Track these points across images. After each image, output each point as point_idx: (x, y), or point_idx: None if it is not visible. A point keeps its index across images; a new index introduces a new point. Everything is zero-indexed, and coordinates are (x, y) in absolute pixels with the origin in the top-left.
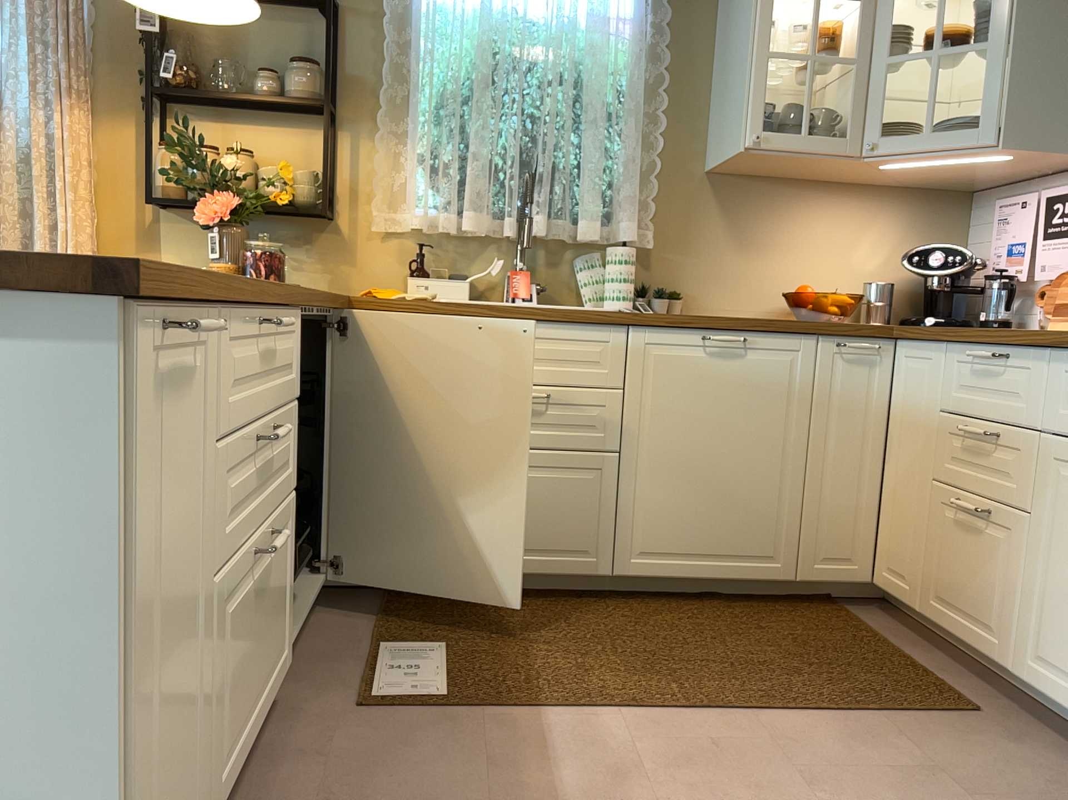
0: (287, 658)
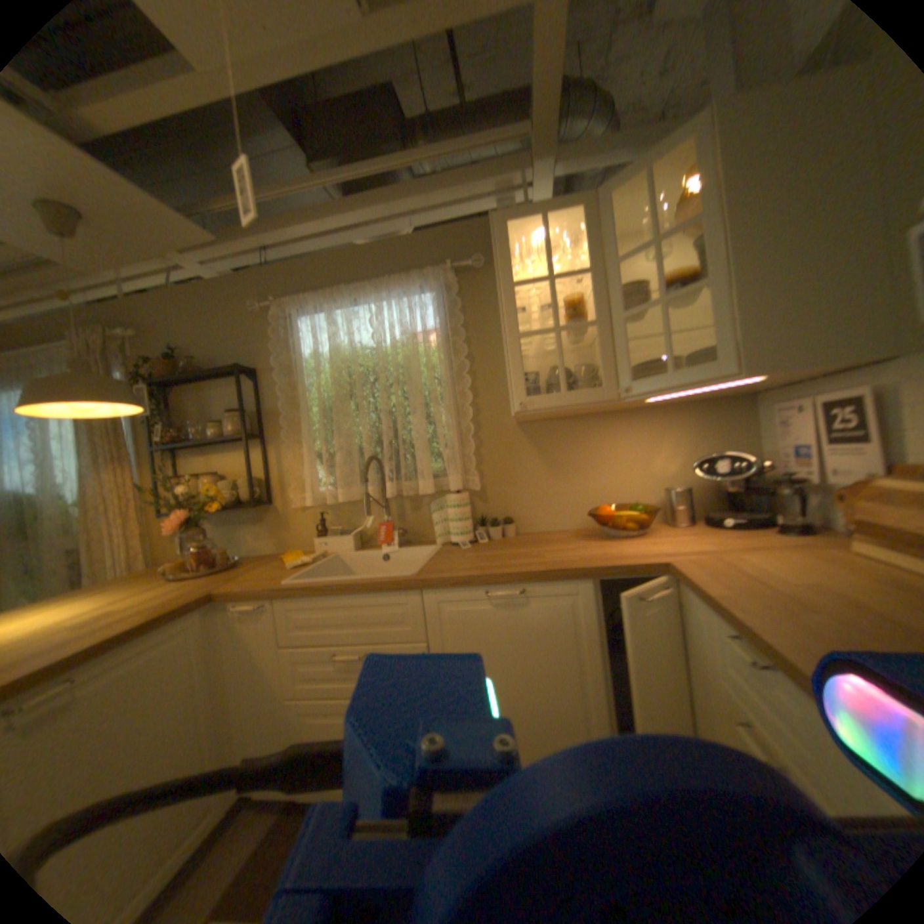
0: None
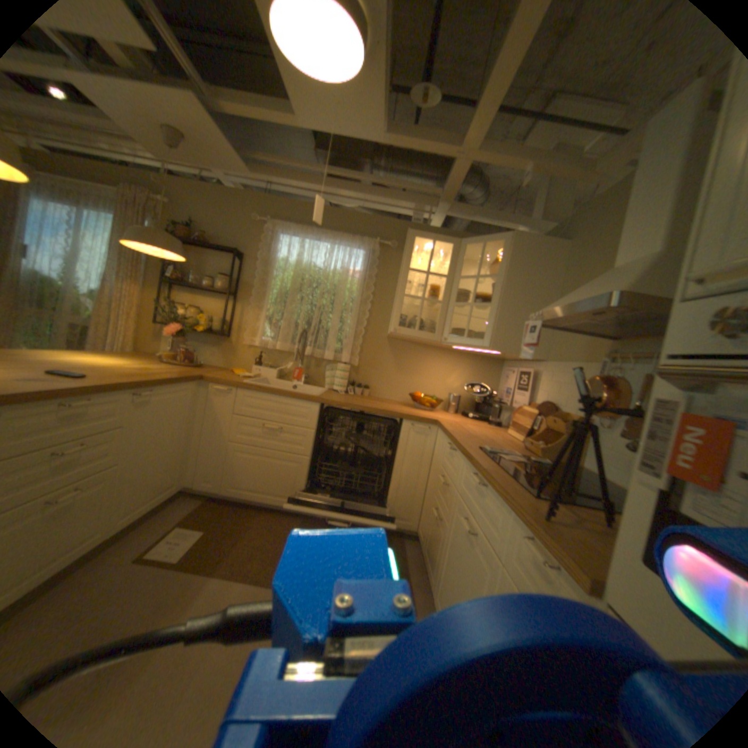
0: (105, 536)
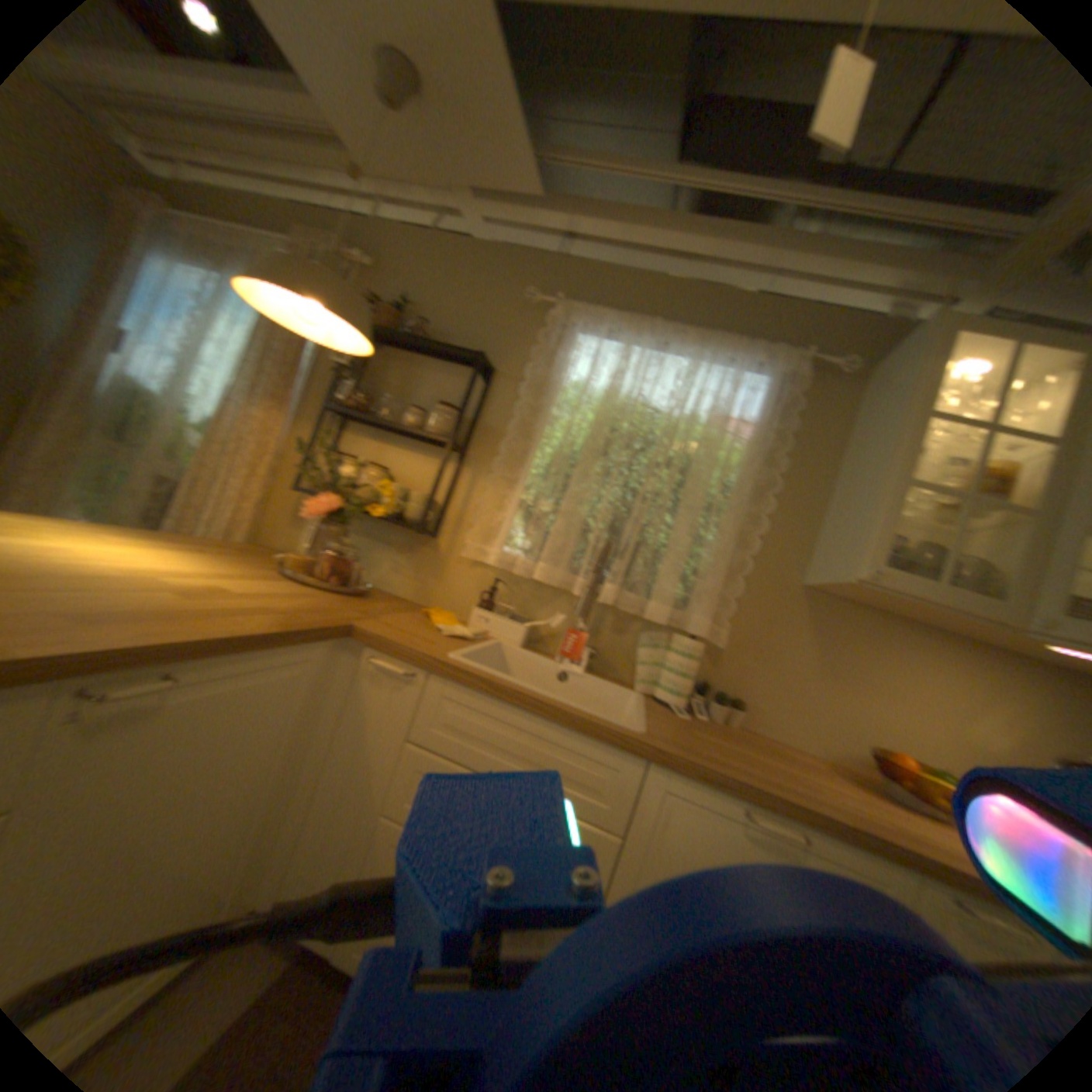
0: None
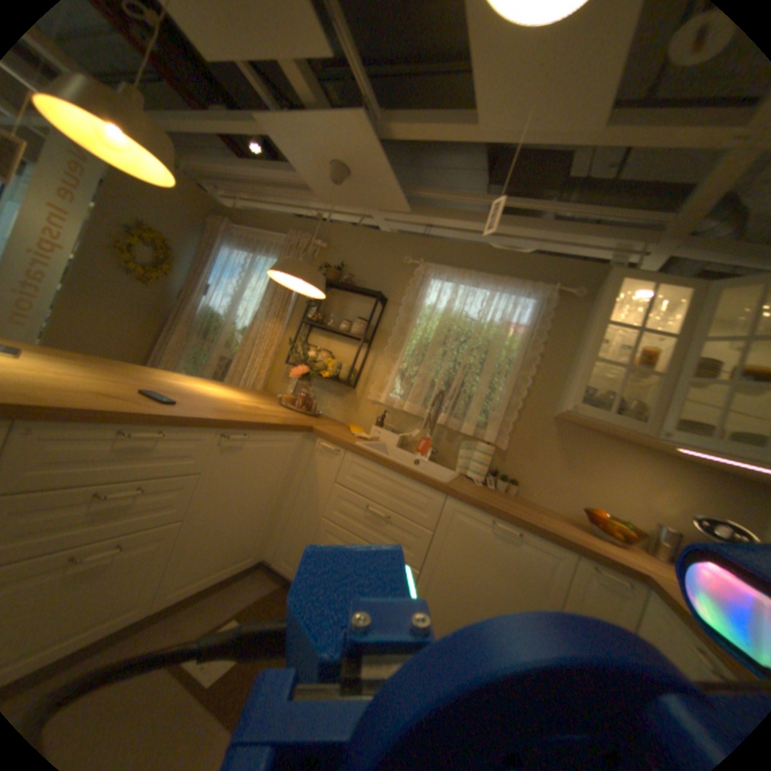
0: (146, 613)
